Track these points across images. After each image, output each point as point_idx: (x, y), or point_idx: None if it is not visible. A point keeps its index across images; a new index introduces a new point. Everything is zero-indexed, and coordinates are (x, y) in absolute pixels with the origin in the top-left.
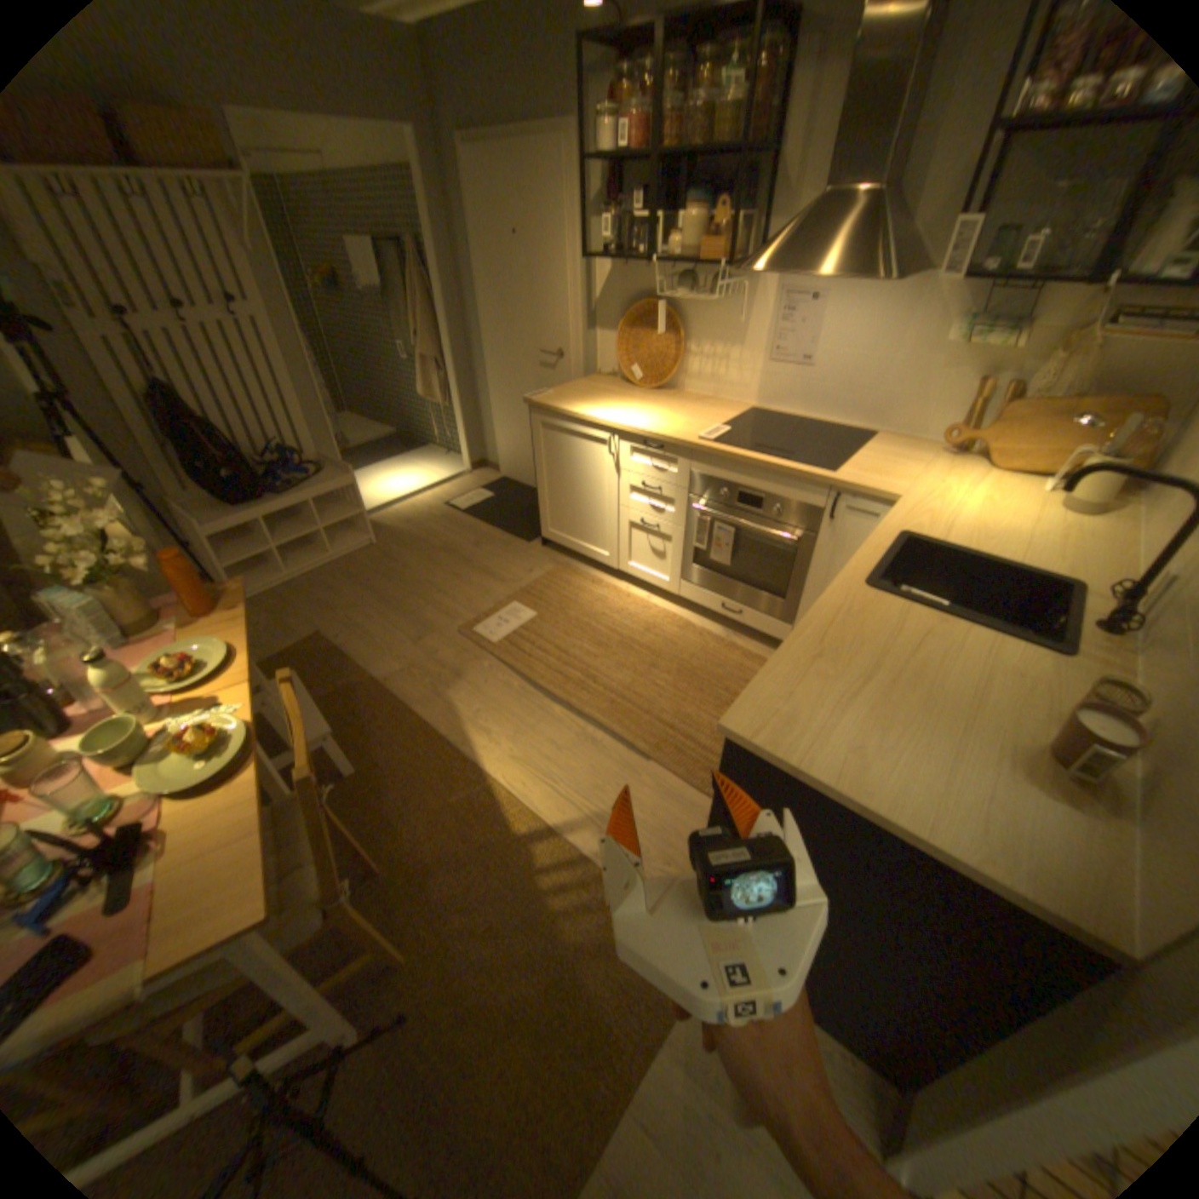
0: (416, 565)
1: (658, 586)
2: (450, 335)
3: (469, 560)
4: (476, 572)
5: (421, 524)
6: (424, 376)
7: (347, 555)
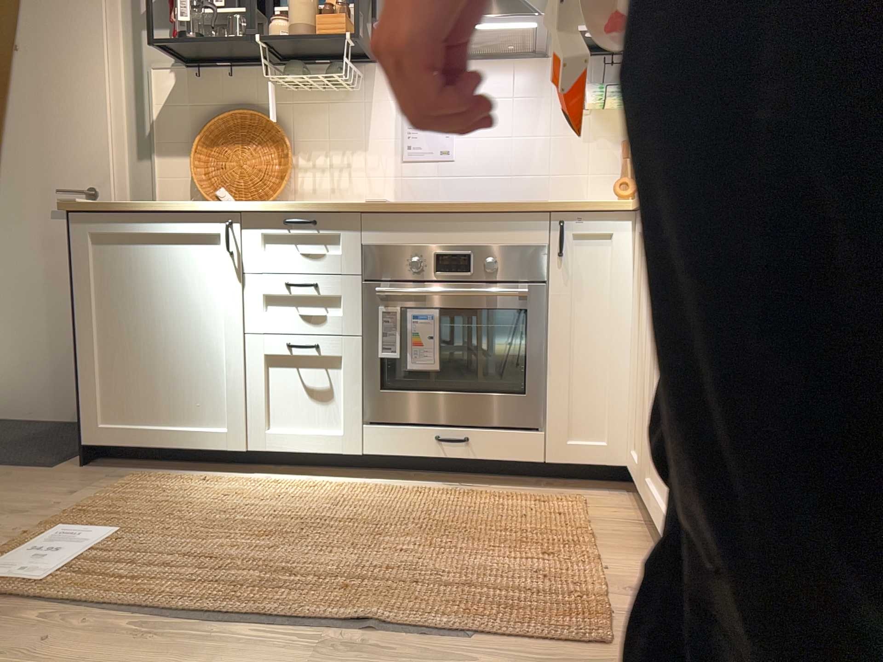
0: None
1: (328, 452)
2: None
3: None
4: None
5: None
6: None
7: None
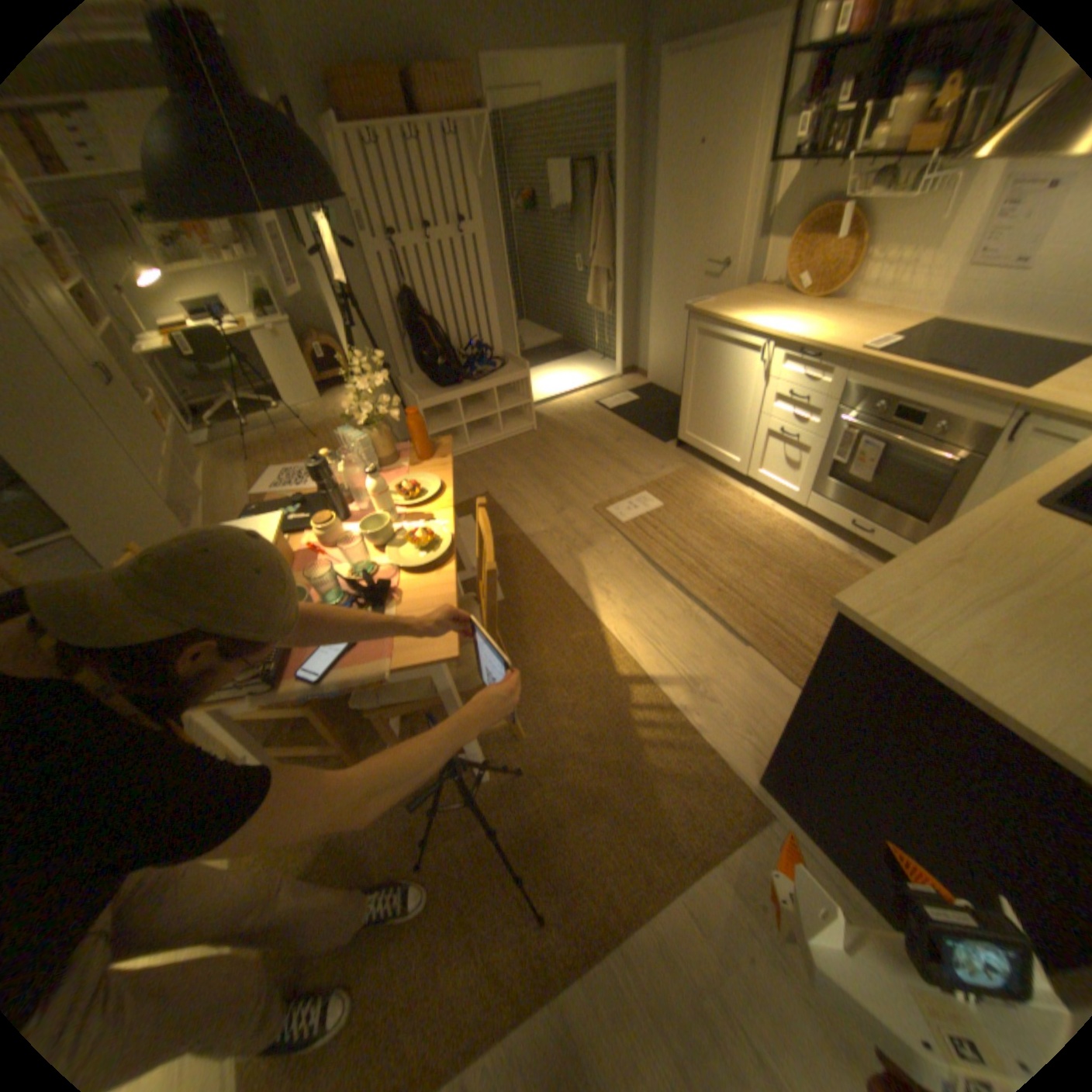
0: (565, 451)
1: (786, 496)
2: (623, 248)
3: (609, 451)
4: (614, 462)
5: (573, 418)
6: (594, 287)
7: (513, 437)
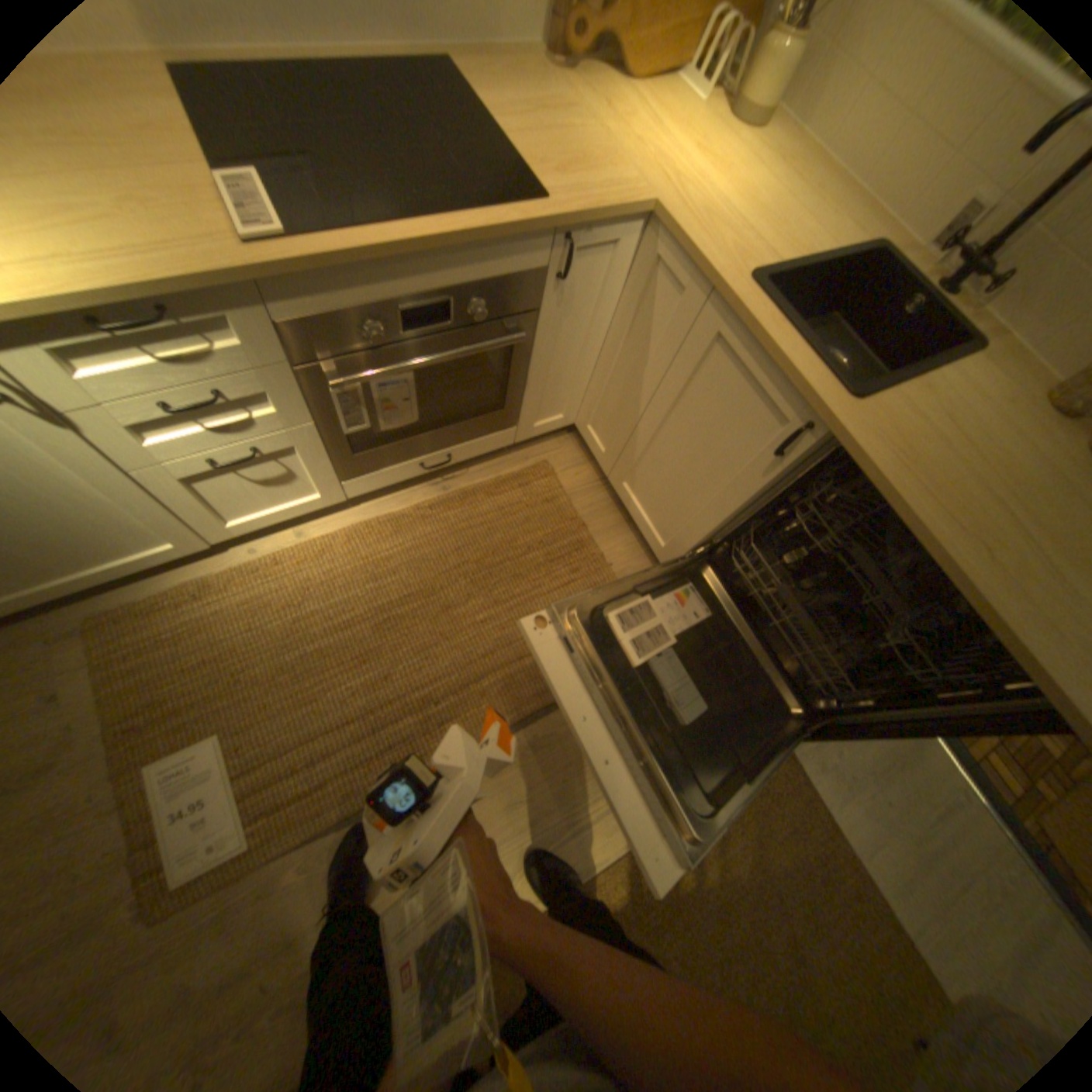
0: None
1: (308, 511)
2: None
3: None
4: None
5: None
6: None
7: None
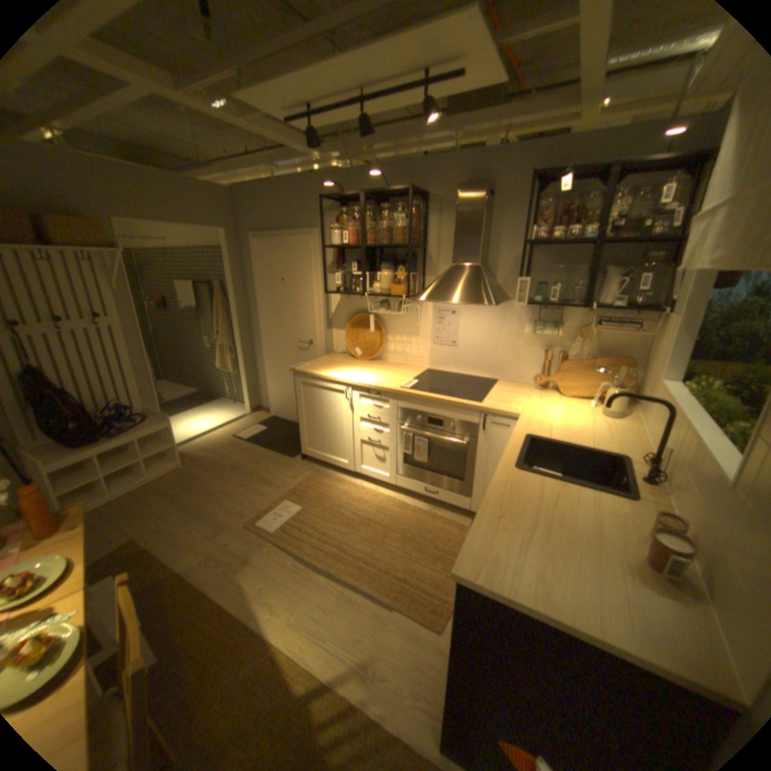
0: (212, 480)
1: (383, 480)
2: (240, 332)
3: (251, 473)
4: (257, 481)
5: (215, 450)
6: (221, 356)
7: (158, 477)
